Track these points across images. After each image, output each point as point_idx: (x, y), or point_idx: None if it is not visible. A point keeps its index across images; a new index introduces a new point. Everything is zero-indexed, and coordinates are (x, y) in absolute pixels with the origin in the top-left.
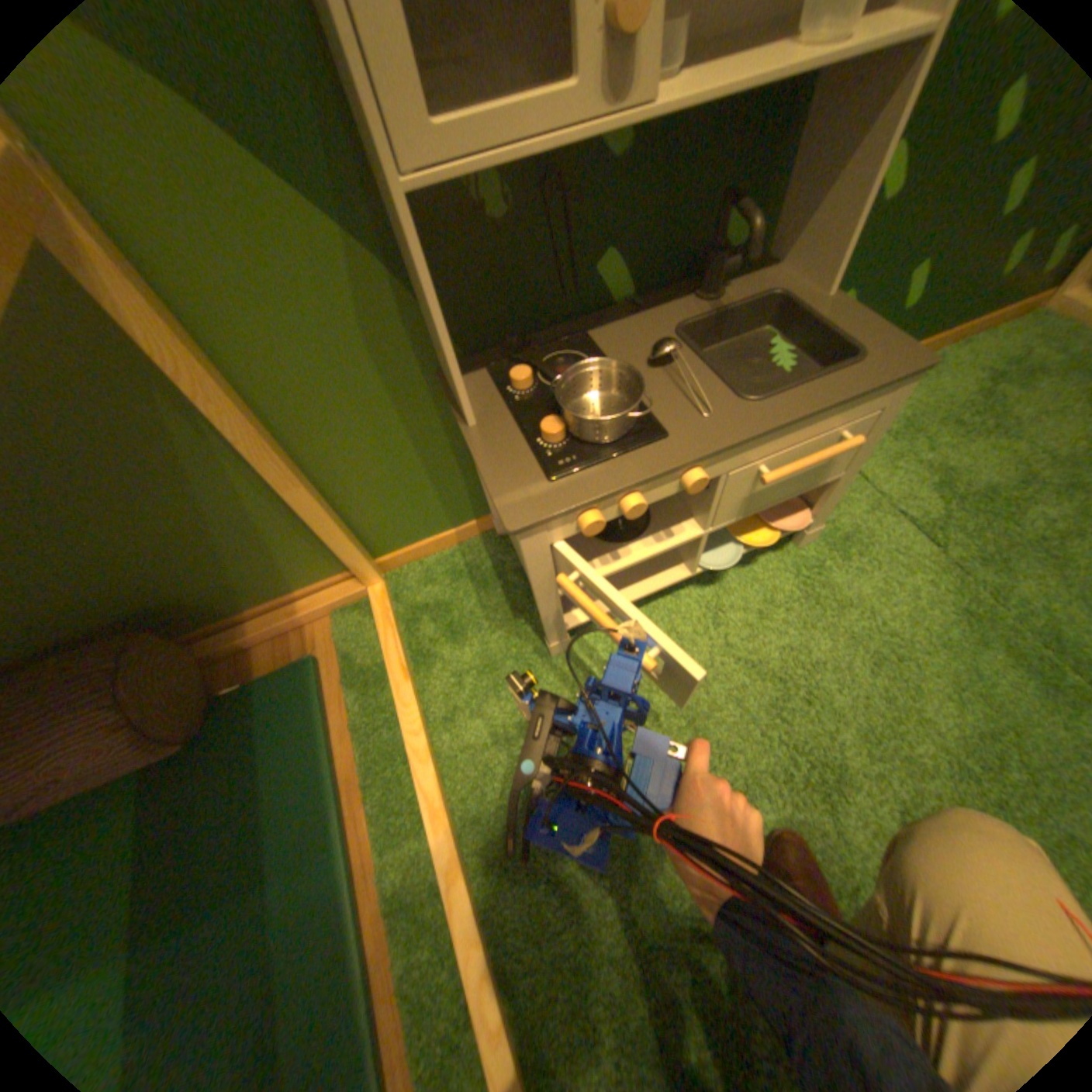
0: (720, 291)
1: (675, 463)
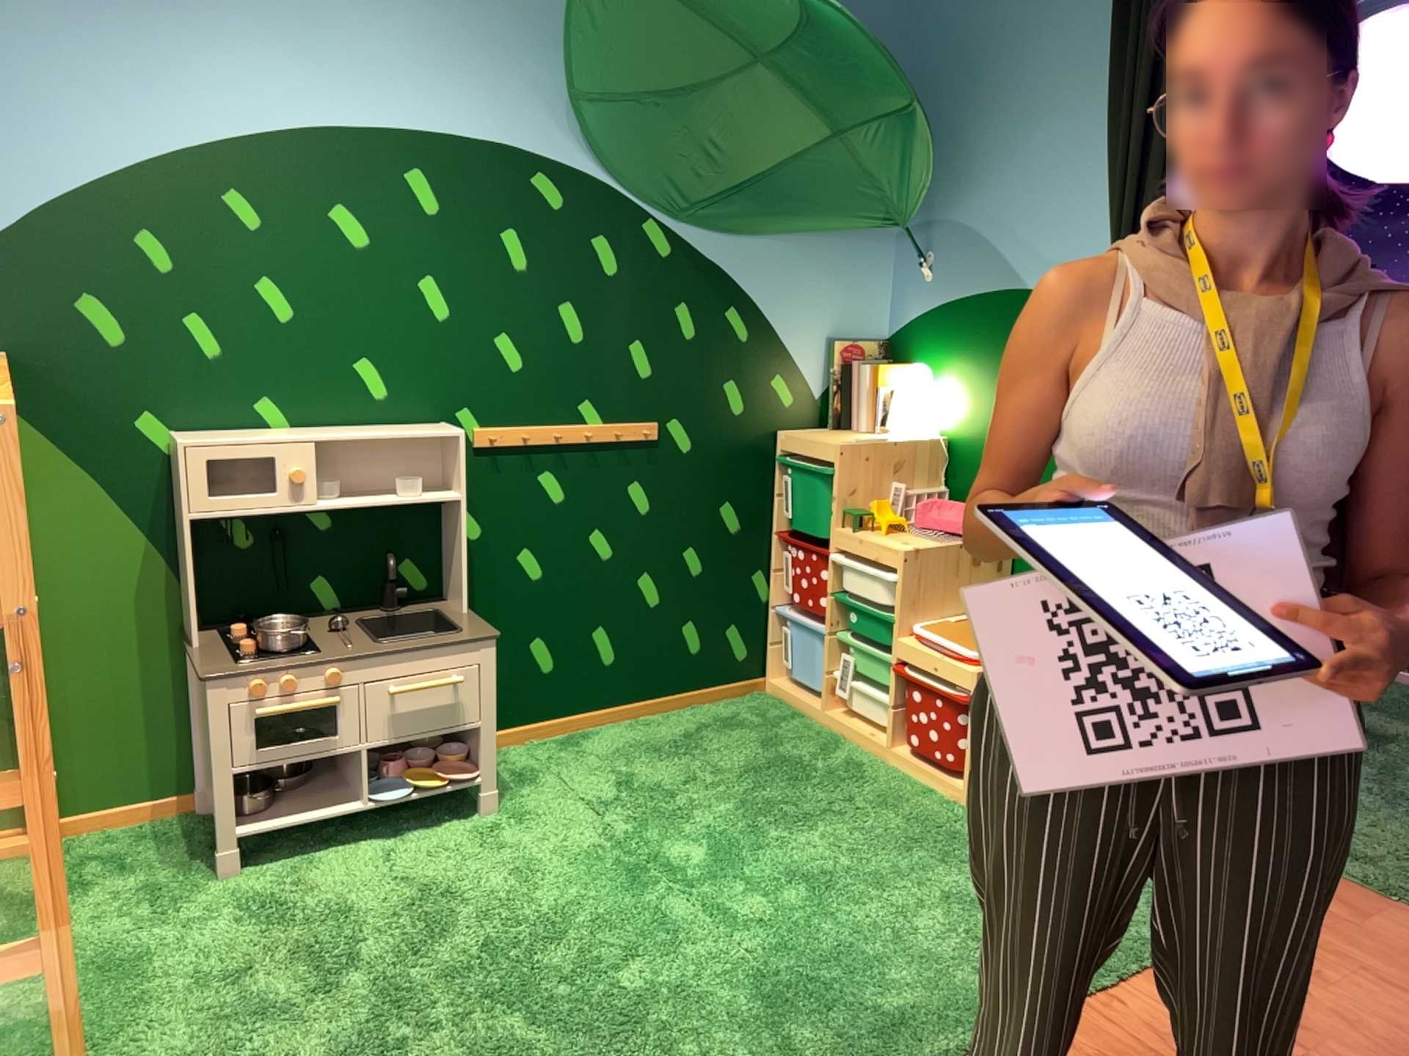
0: (399, 604)
1: (325, 657)
